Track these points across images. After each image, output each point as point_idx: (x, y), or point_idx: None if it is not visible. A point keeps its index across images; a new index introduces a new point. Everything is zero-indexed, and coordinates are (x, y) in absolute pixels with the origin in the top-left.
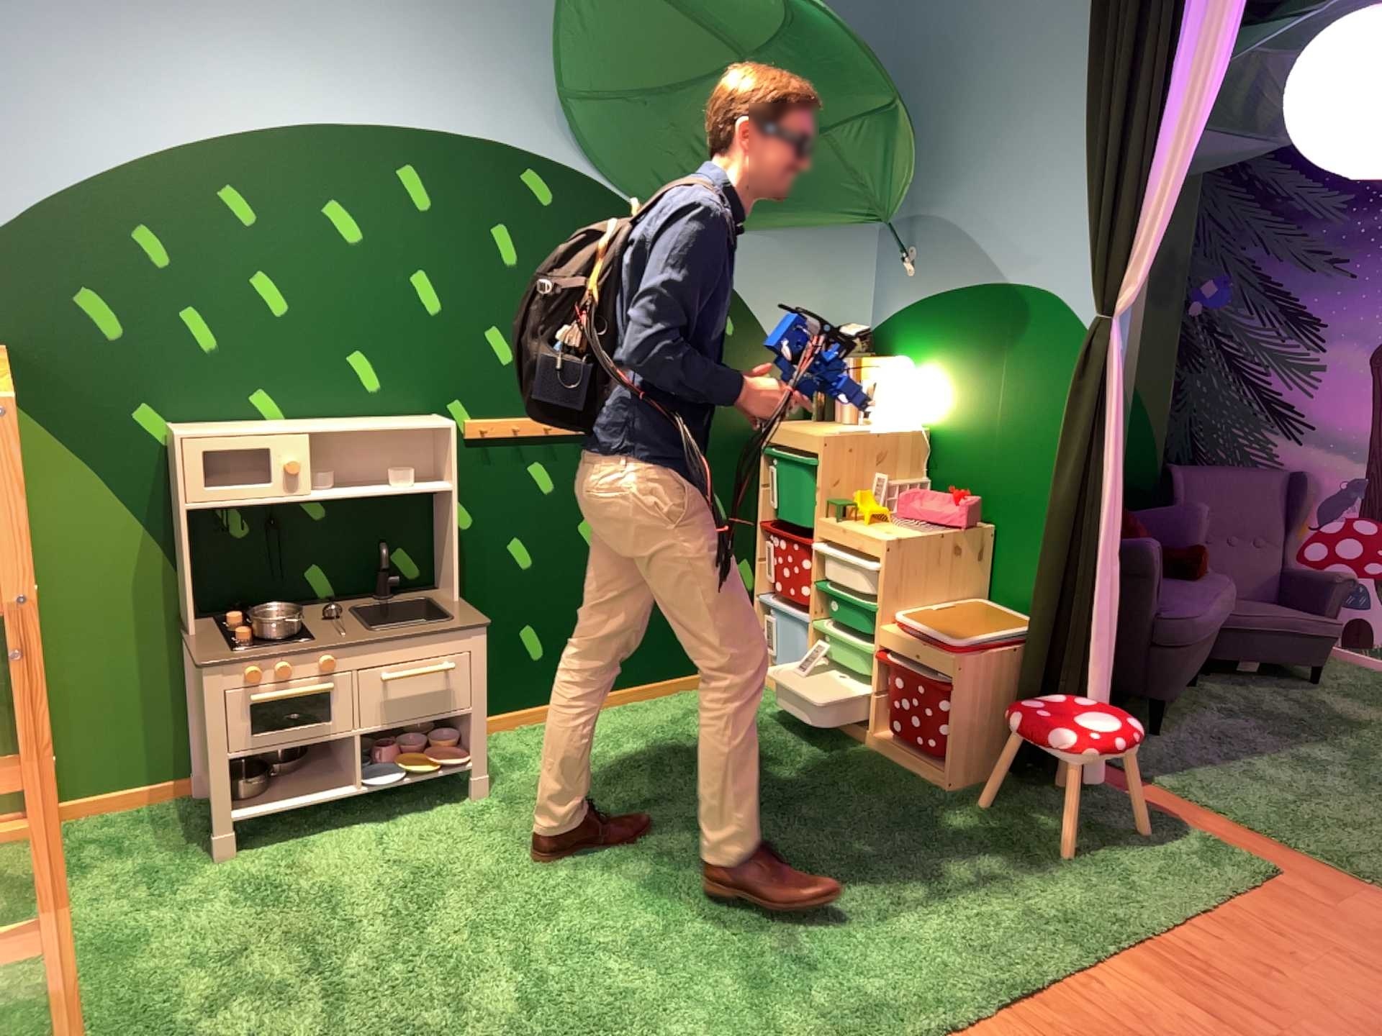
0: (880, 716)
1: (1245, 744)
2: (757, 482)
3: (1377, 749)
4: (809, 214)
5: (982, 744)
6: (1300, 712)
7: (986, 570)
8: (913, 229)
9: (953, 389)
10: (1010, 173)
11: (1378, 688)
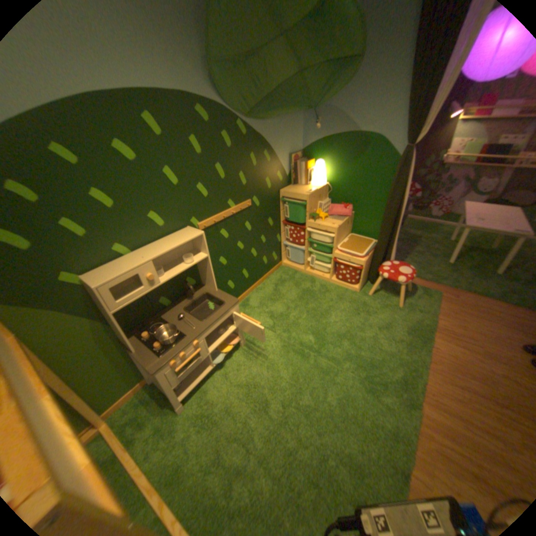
0: (334, 275)
1: (408, 253)
2: (279, 210)
3: (432, 245)
4: (292, 107)
5: (365, 277)
6: (409, 237)
7: (352, 225)
8: (321, 108)
9: (340, 168)
10: (368, 83)
11: (417, 224)
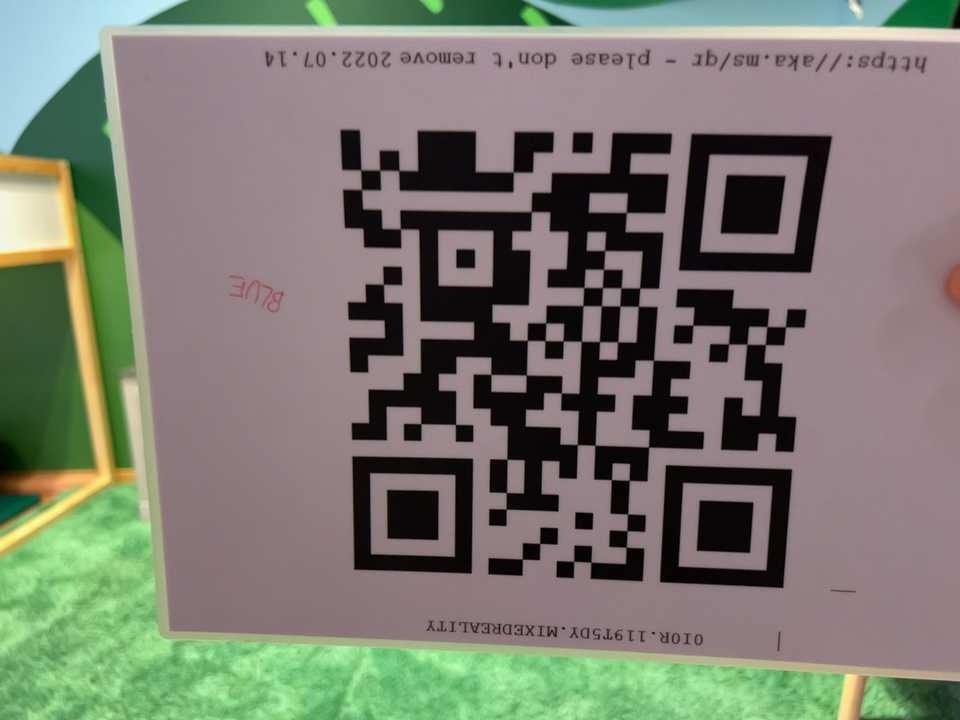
0: None
1: None
2: None
3: None
4: None
5: None
6: None
7: None
8: None
9: None
10: None
11: None
